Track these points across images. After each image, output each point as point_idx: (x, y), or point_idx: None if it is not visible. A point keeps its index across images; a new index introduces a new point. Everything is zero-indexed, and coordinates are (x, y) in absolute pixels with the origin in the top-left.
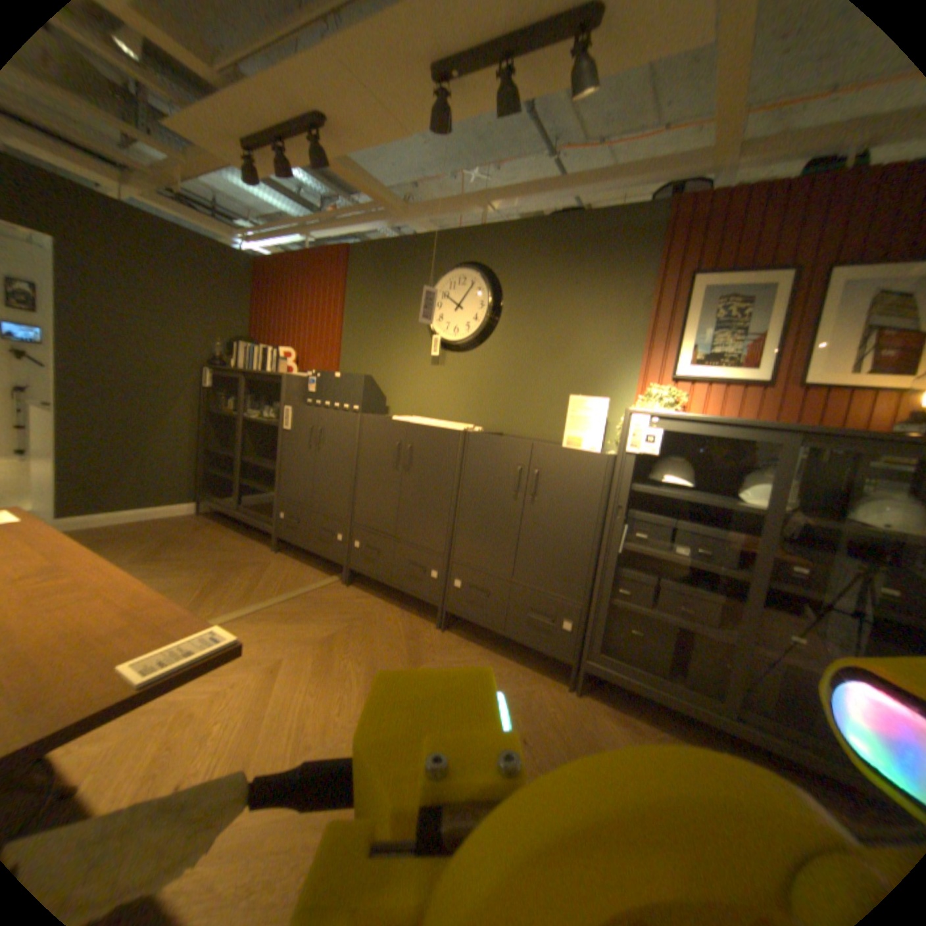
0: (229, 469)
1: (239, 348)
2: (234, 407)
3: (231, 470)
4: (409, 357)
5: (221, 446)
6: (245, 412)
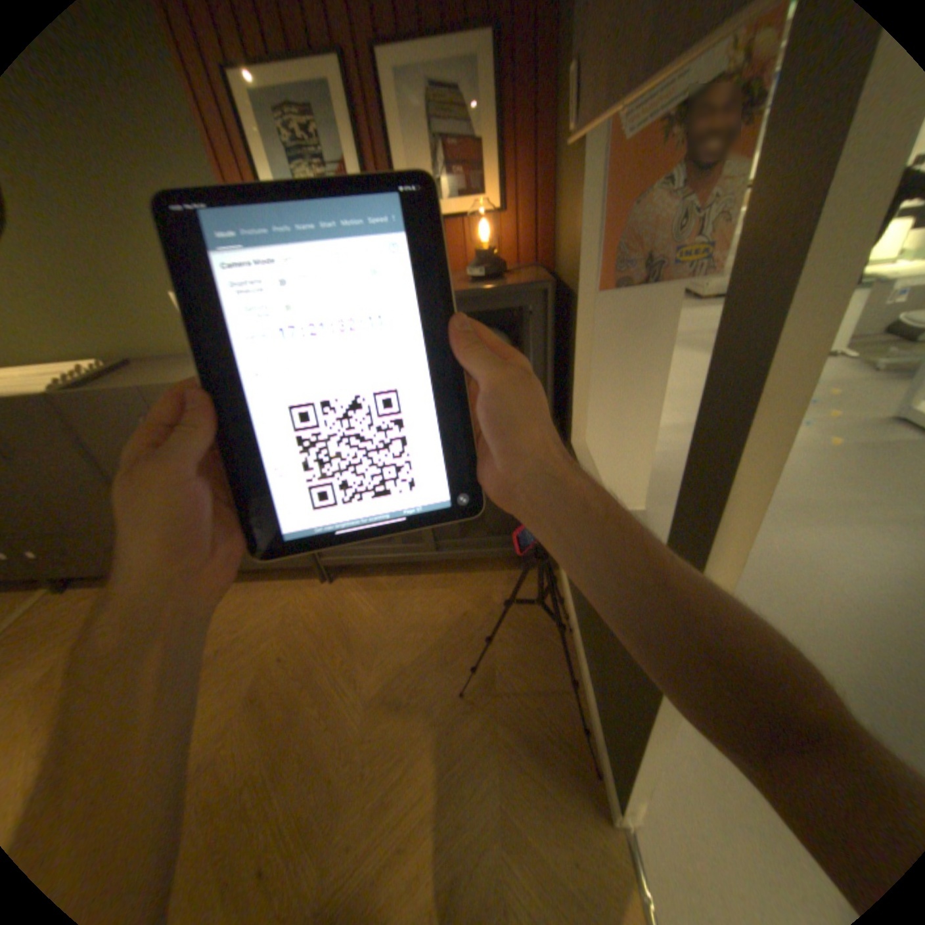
0: None
1: None
2: None
3: None
4: None
5: None
6: None
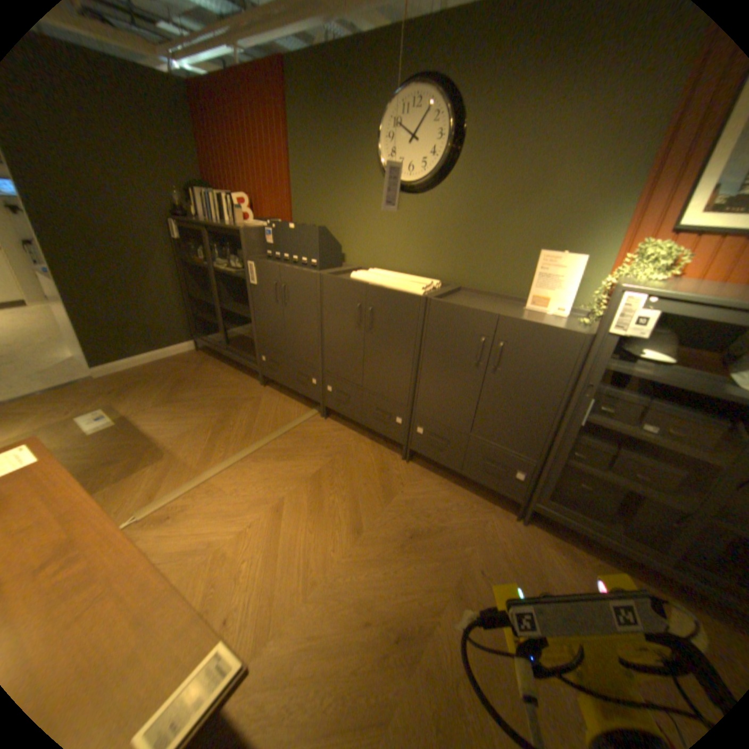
0: (213, 313)
1: (195, 194)
2: (203, 258)
3: (214, 314)
4: (361, 202)
5: (202, 293)
6: (214, 263)
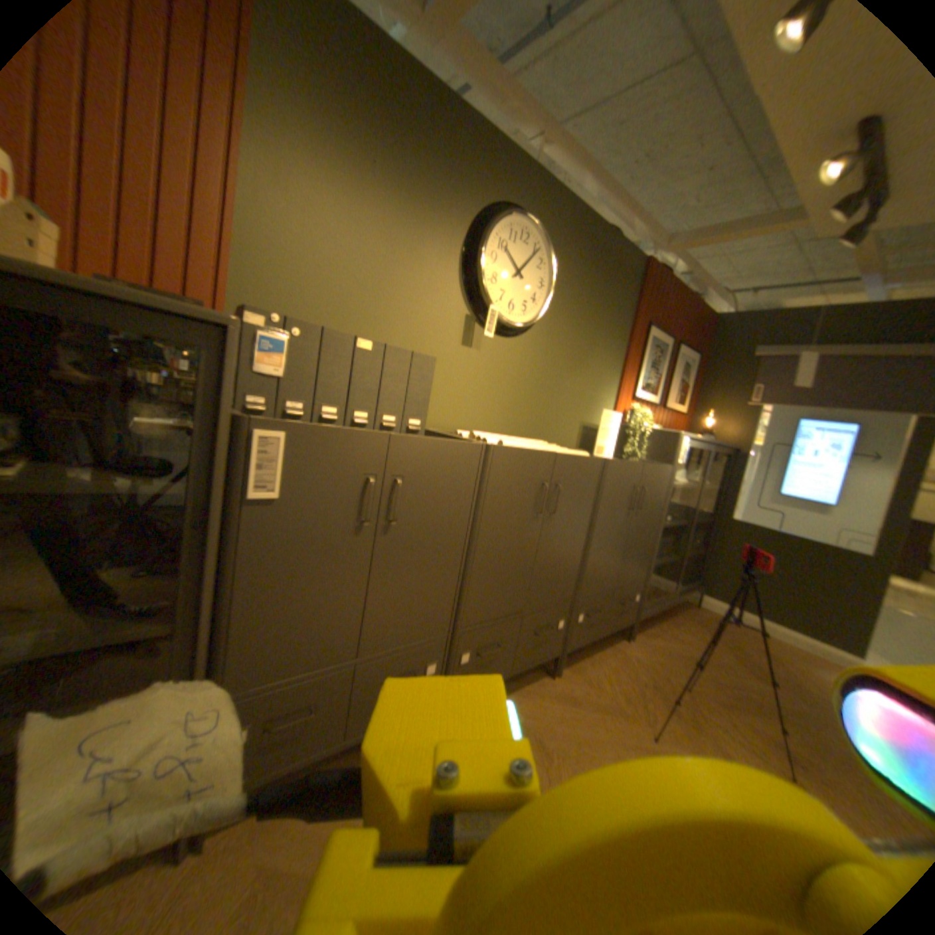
0: None
1: None
2: None
3: None
4: (424, 324)
5: None
6: None
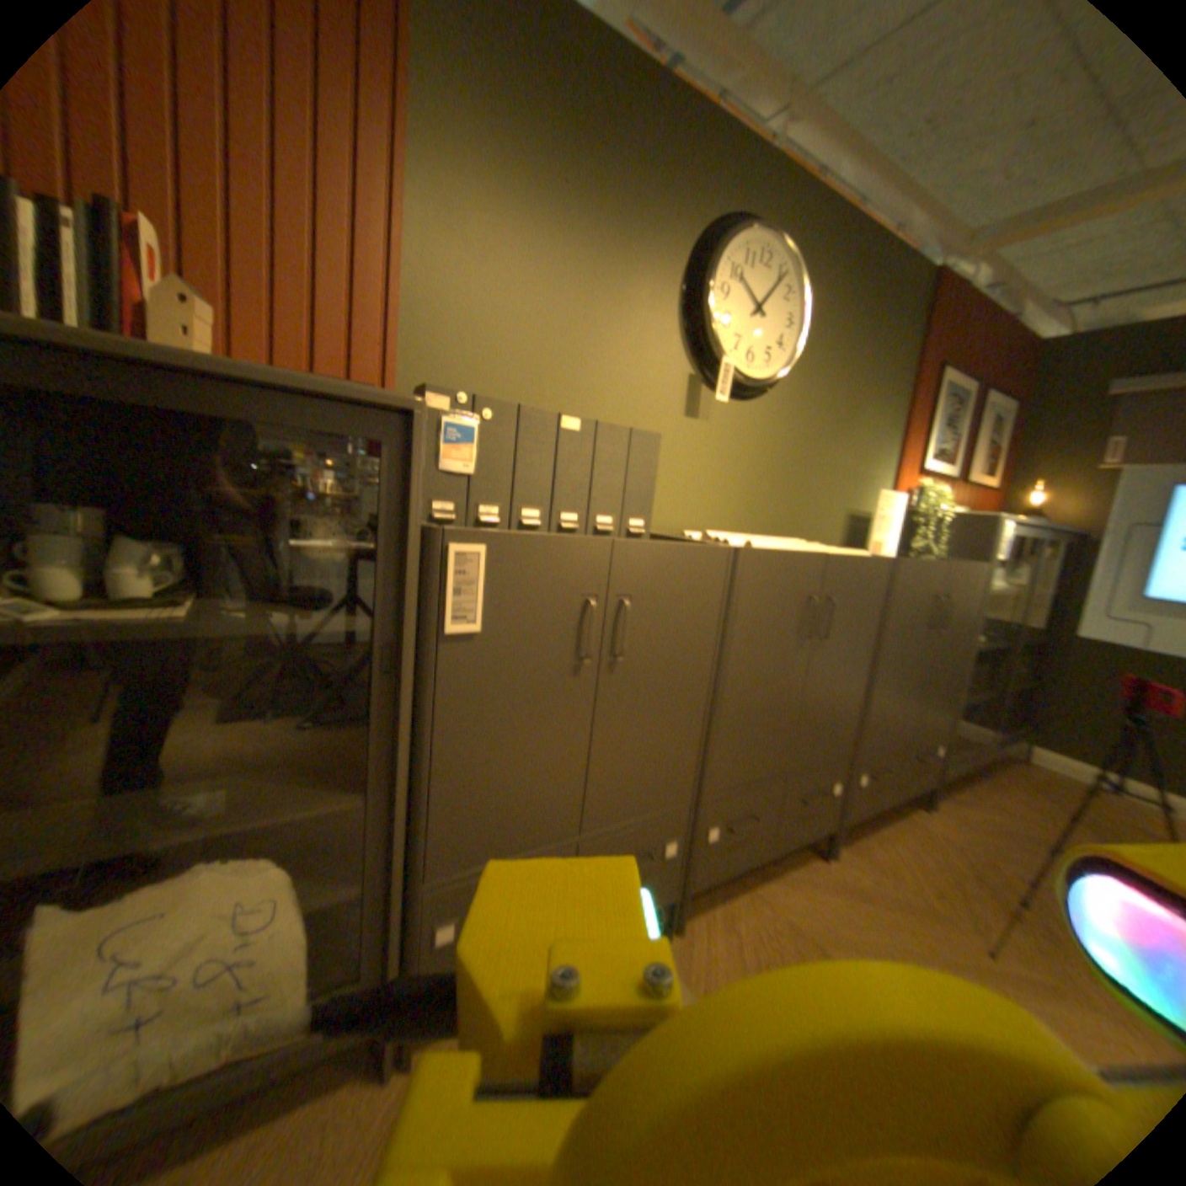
0: None
1: None
2: None
3: None
4: (636, 392)
5: None
6: None
